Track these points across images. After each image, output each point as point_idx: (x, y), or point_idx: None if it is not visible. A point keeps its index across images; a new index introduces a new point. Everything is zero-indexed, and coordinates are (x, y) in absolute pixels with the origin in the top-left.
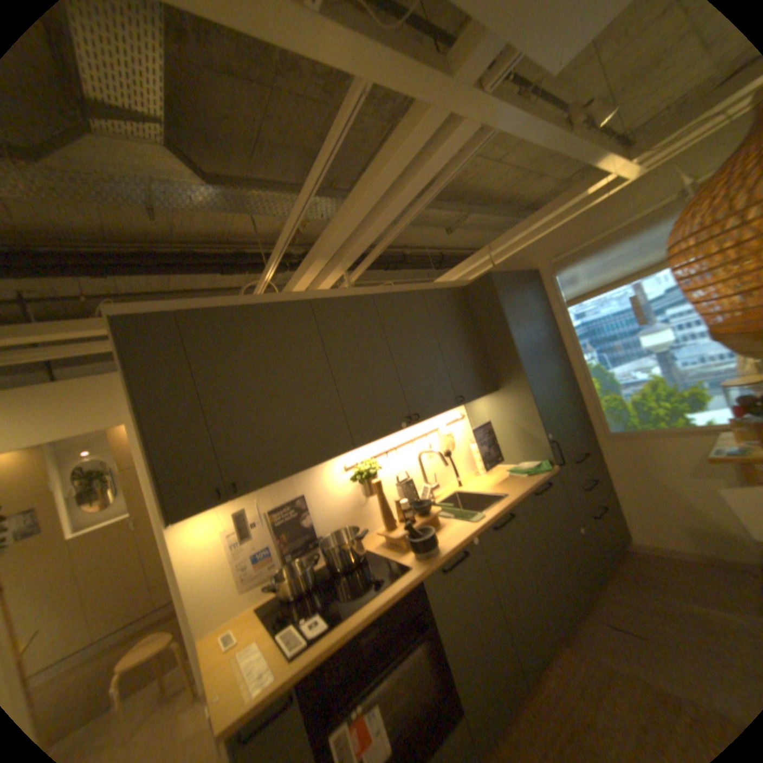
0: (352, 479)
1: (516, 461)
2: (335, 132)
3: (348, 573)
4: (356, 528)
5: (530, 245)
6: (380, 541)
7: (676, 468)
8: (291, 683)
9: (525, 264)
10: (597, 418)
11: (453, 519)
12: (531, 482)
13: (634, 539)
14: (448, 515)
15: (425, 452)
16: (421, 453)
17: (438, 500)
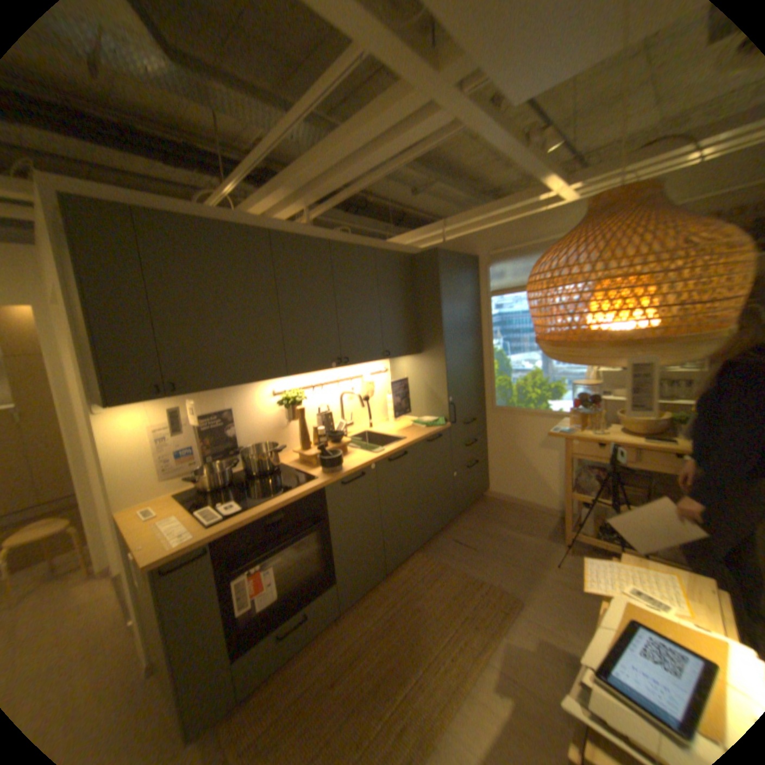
0: (279, 404)
1: (420, 415)
2: (326, 83)
3: (263, 477)
4: (275, 444)
5: (477, 233)
6: (294, 458)
7: (531, 440)
8: (207, 541)
9: (469, 249)
10: (490, 393)
11: (359, 450)
12: (426, 431)
13: (490, 487)
14: (355, 446)
15: (347, 393)
16: (343, 394)
17: (349, 435)
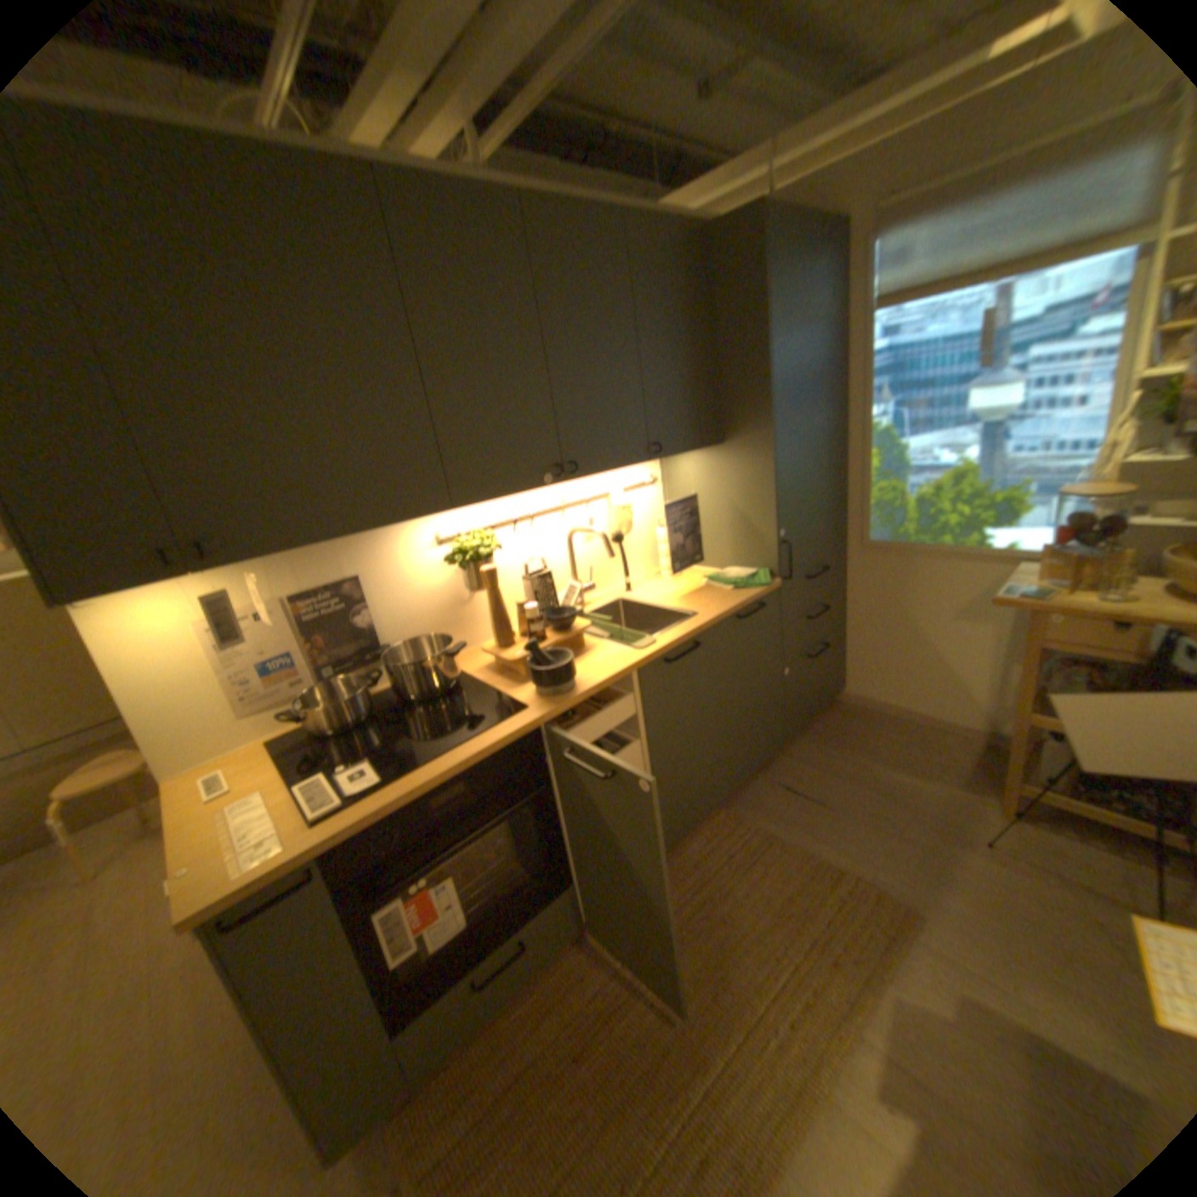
0: (449, 559)
1: (721, 563)
2: None
3: (428, 701)
4: (448, 636)
5: (851, 158)
6: (486, 658)
7: (939, 603)
8: (310, 854)
9: (830, 201)
10: (858, 514)
11: (607, 639)
12: (735, 598)
13: (848, 686)
14: (601, 631)
15: (580, 529)
16: (574, 531)
17: (589, 607)
